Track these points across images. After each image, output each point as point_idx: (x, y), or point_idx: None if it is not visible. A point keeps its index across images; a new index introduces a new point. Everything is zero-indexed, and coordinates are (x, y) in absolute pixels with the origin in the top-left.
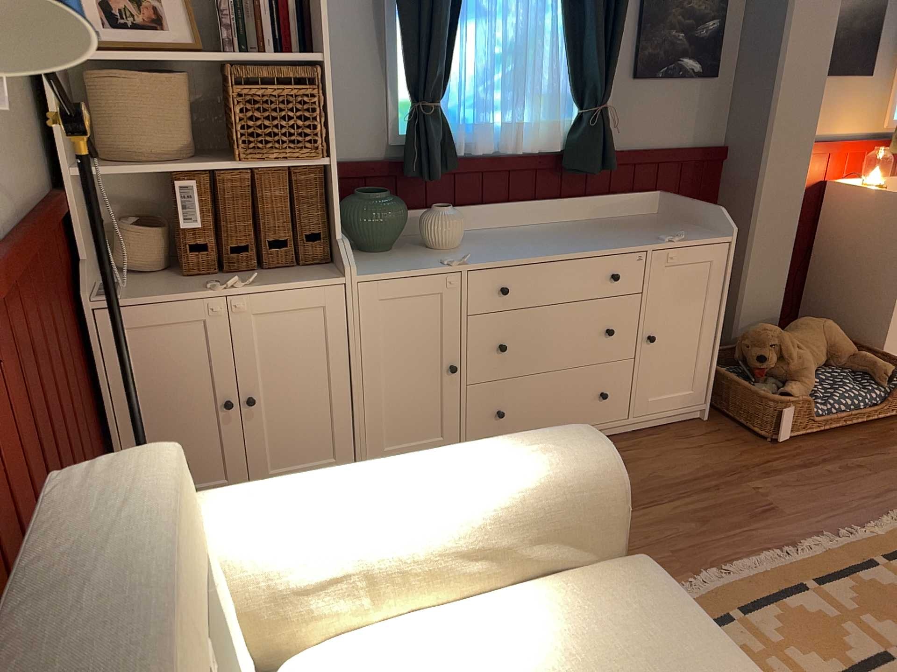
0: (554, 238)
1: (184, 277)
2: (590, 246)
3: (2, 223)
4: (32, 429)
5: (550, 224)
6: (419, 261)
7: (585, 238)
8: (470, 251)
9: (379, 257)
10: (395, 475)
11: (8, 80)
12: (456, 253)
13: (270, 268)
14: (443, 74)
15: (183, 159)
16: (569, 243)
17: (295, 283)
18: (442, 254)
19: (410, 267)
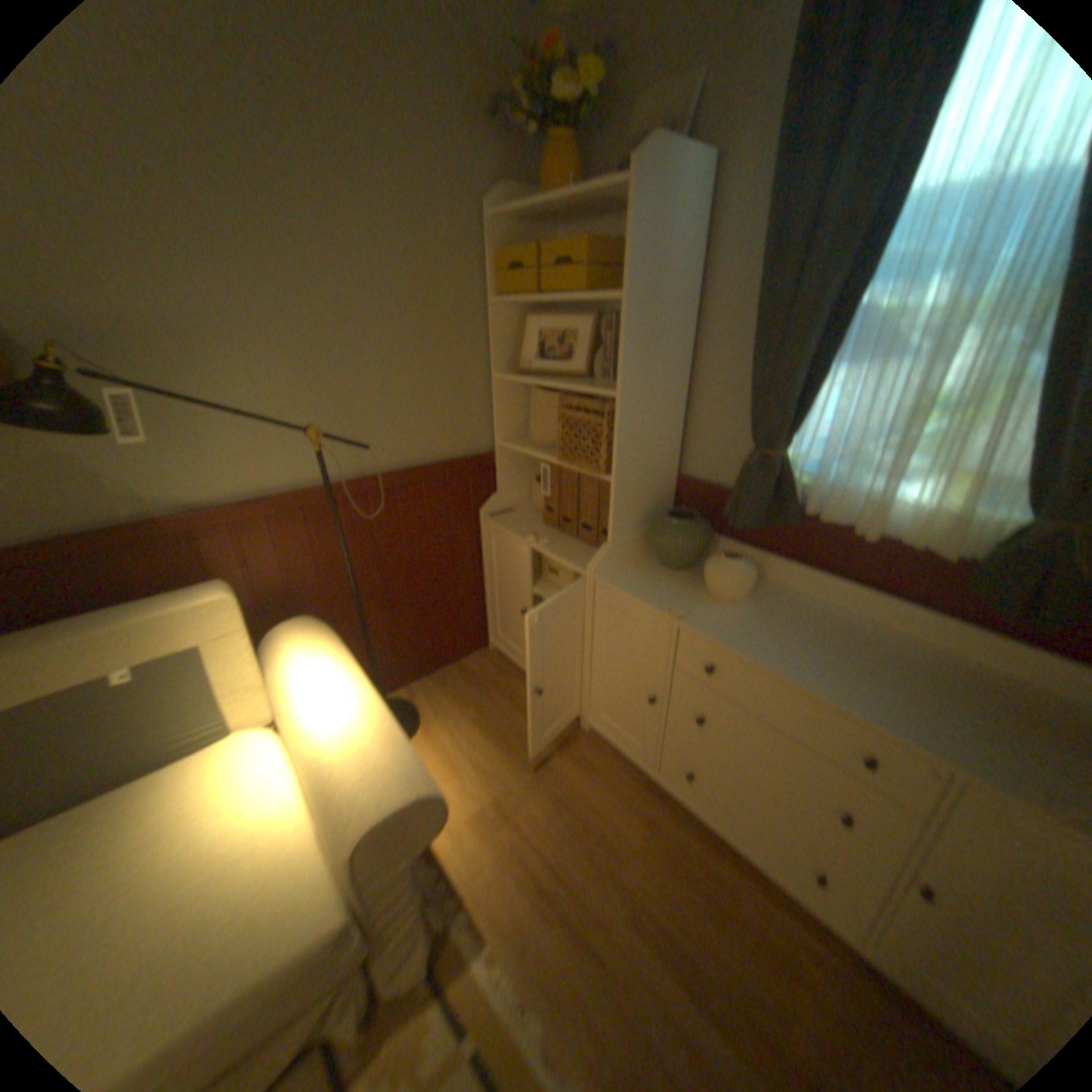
0: (868, 662)
1: (543, 524)
2: (872, 701)
3: (382, 467)
4: (350, 565)
5: (932, 646)
6: (666, 594)
7: (908, 691)
8: (732, 614)
9: (659, 573)
10: (329, 701)
11: (447, 391)
12: (717, 607)
13: (583, 542)
14: (790, 421)
15: (557, 449)
16: (855, 680)
17: (567, 559)
18: (702, 601)
19: (644, 594)
